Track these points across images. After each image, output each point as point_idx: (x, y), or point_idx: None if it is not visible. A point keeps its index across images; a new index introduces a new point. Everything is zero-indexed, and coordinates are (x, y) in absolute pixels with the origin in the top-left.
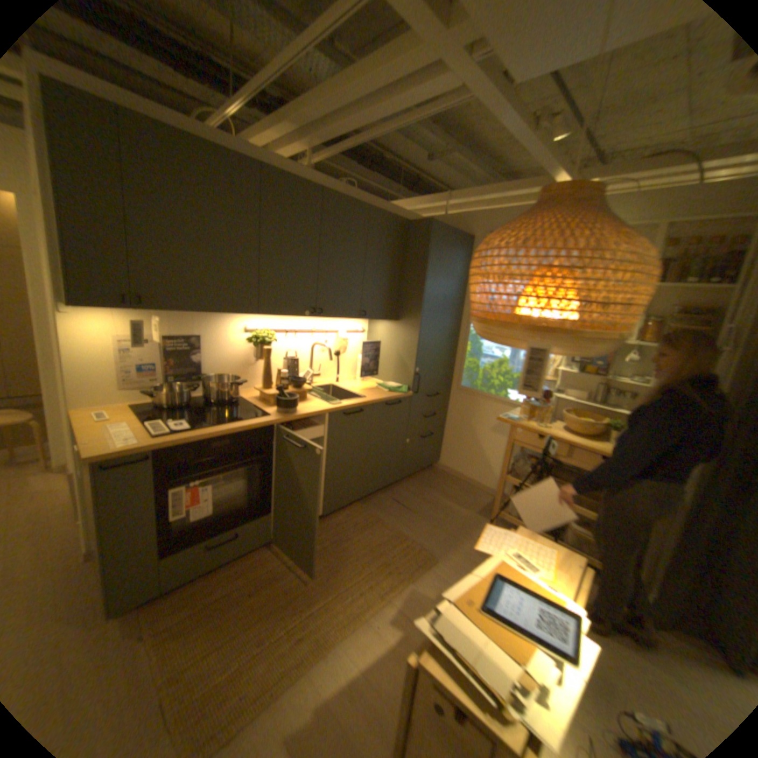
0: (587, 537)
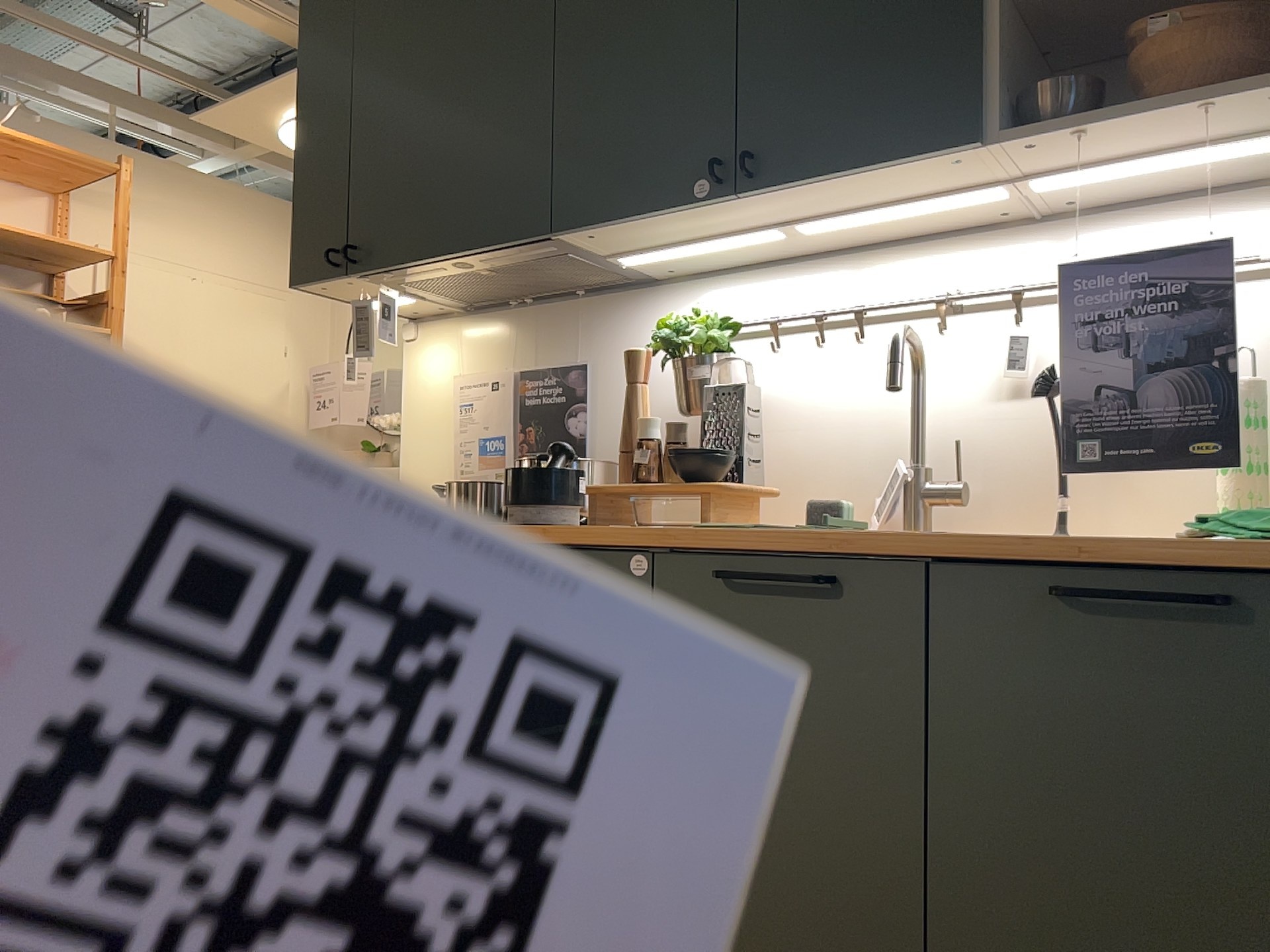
0: None
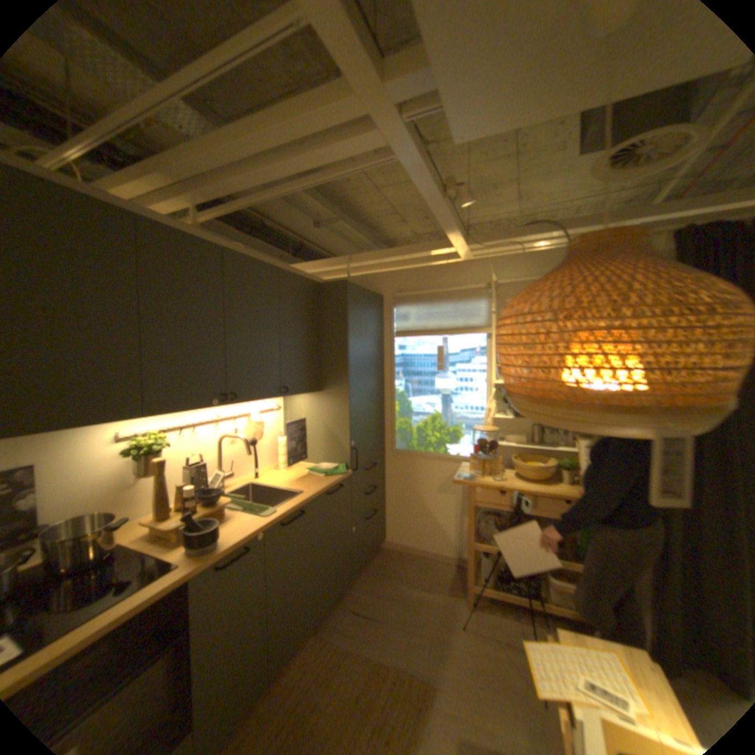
0: (570, 591)
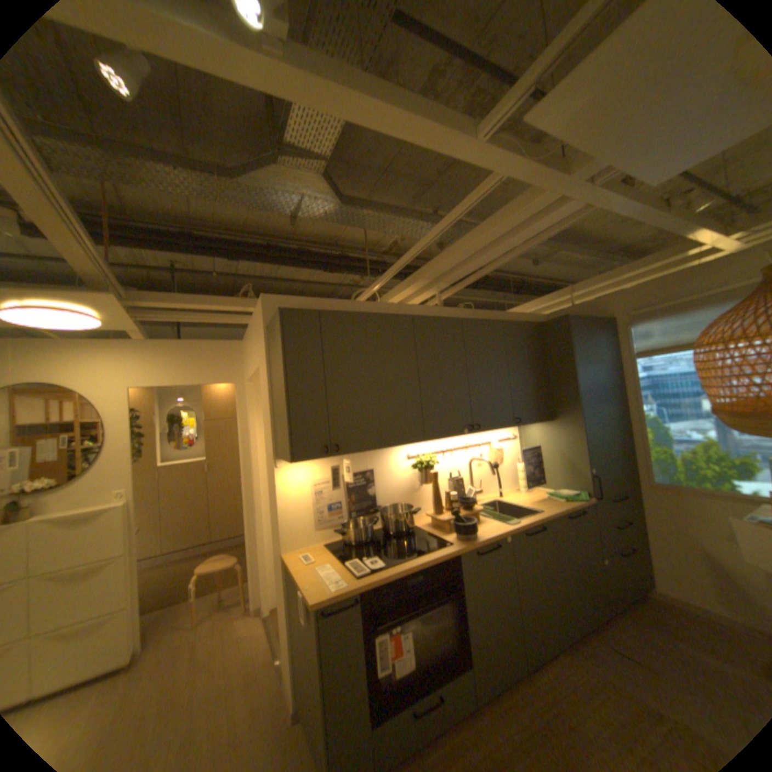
0: None
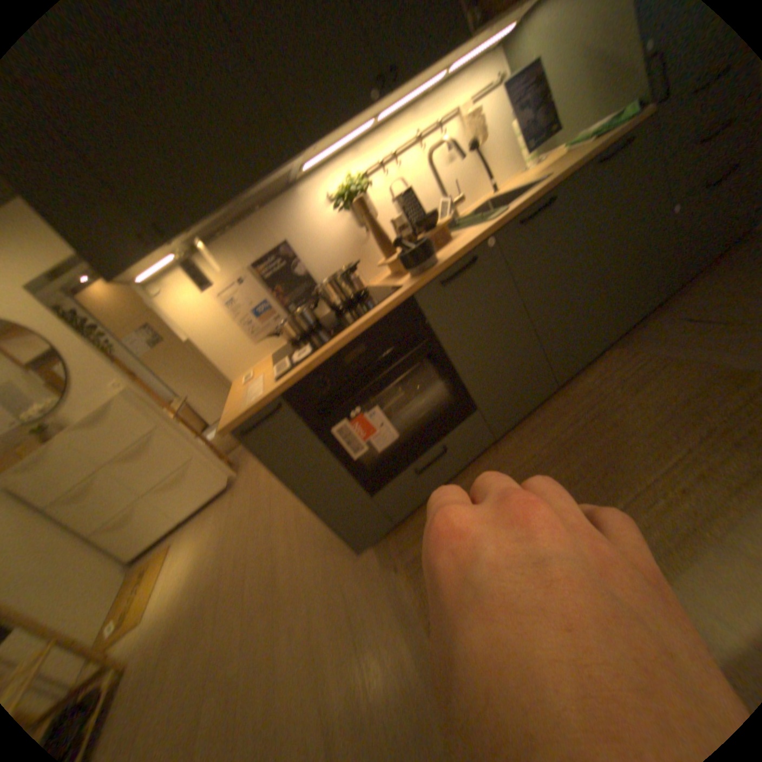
0: None
